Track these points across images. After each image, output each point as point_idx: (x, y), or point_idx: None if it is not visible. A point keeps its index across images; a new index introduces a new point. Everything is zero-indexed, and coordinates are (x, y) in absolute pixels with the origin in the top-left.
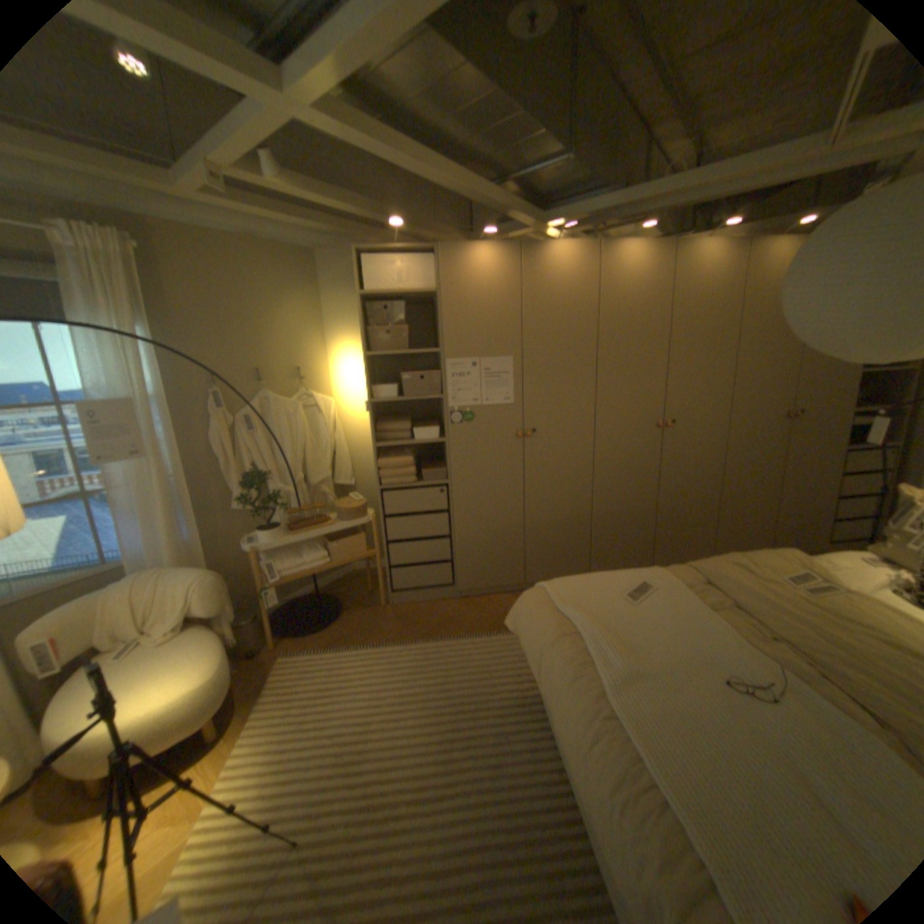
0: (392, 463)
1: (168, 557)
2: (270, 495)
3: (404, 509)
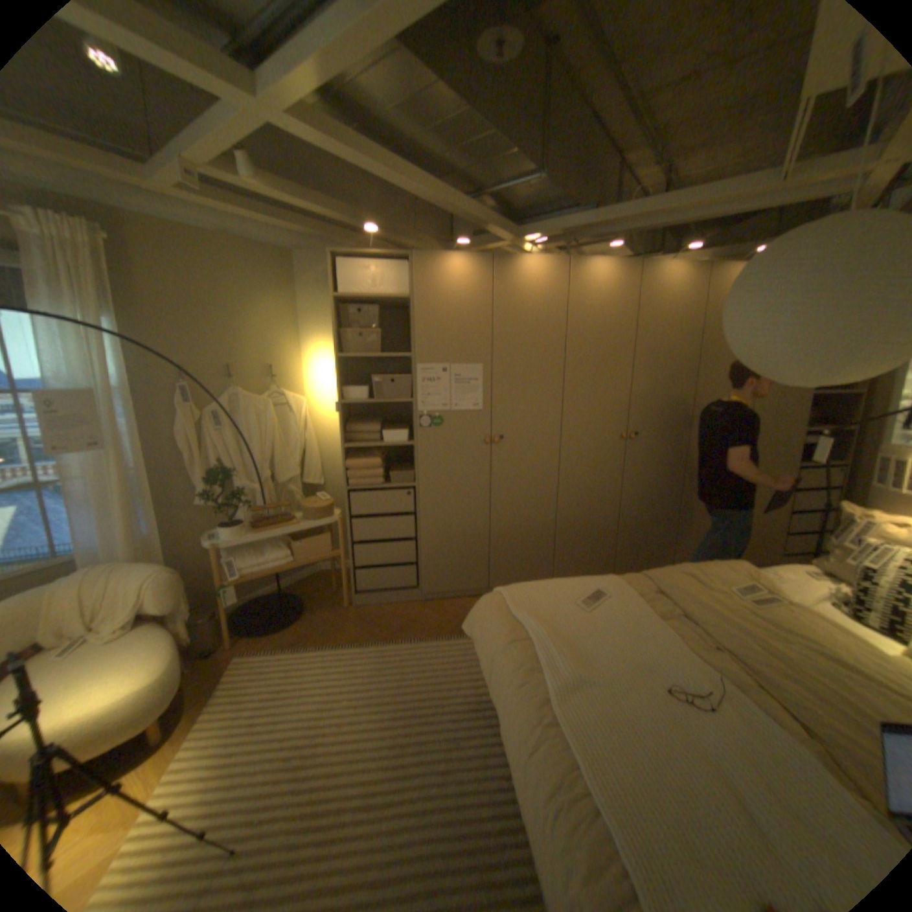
0: (360, 464)
1: (123, 552)
2: (234, 492)
3: (370, 511)
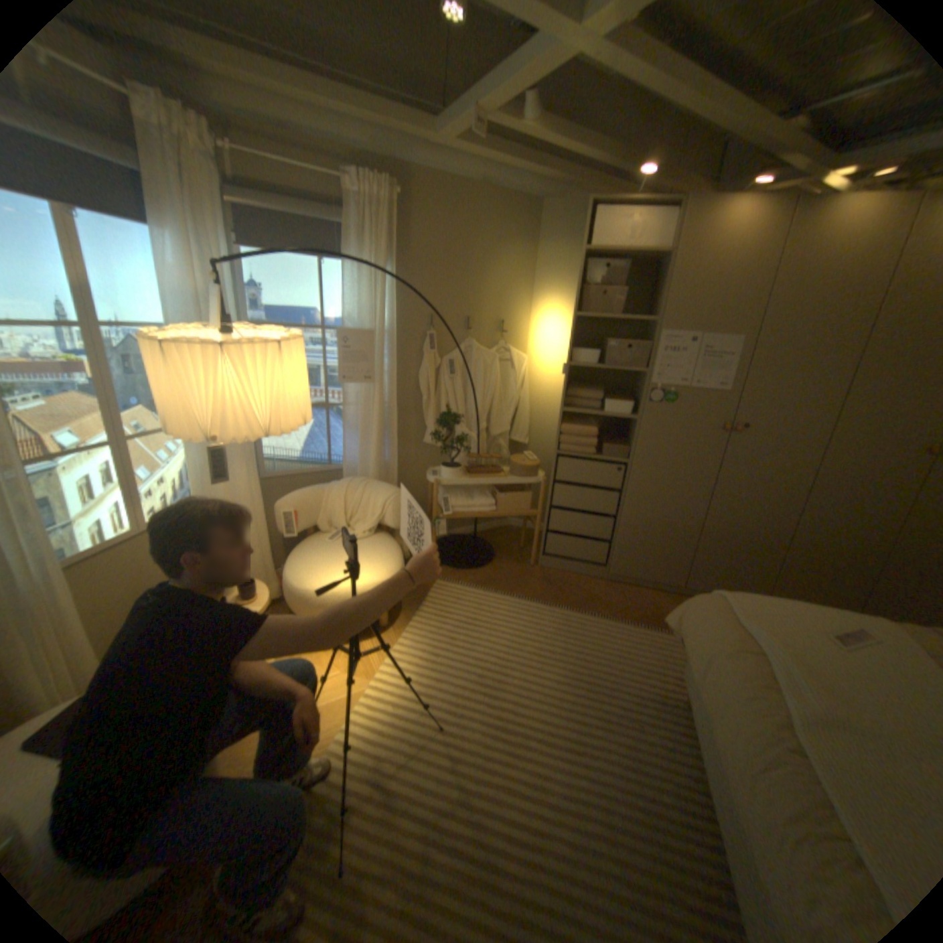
0: (575, 430)
1: (373, 471)
2: (458, 437)
3: (575, 479)
